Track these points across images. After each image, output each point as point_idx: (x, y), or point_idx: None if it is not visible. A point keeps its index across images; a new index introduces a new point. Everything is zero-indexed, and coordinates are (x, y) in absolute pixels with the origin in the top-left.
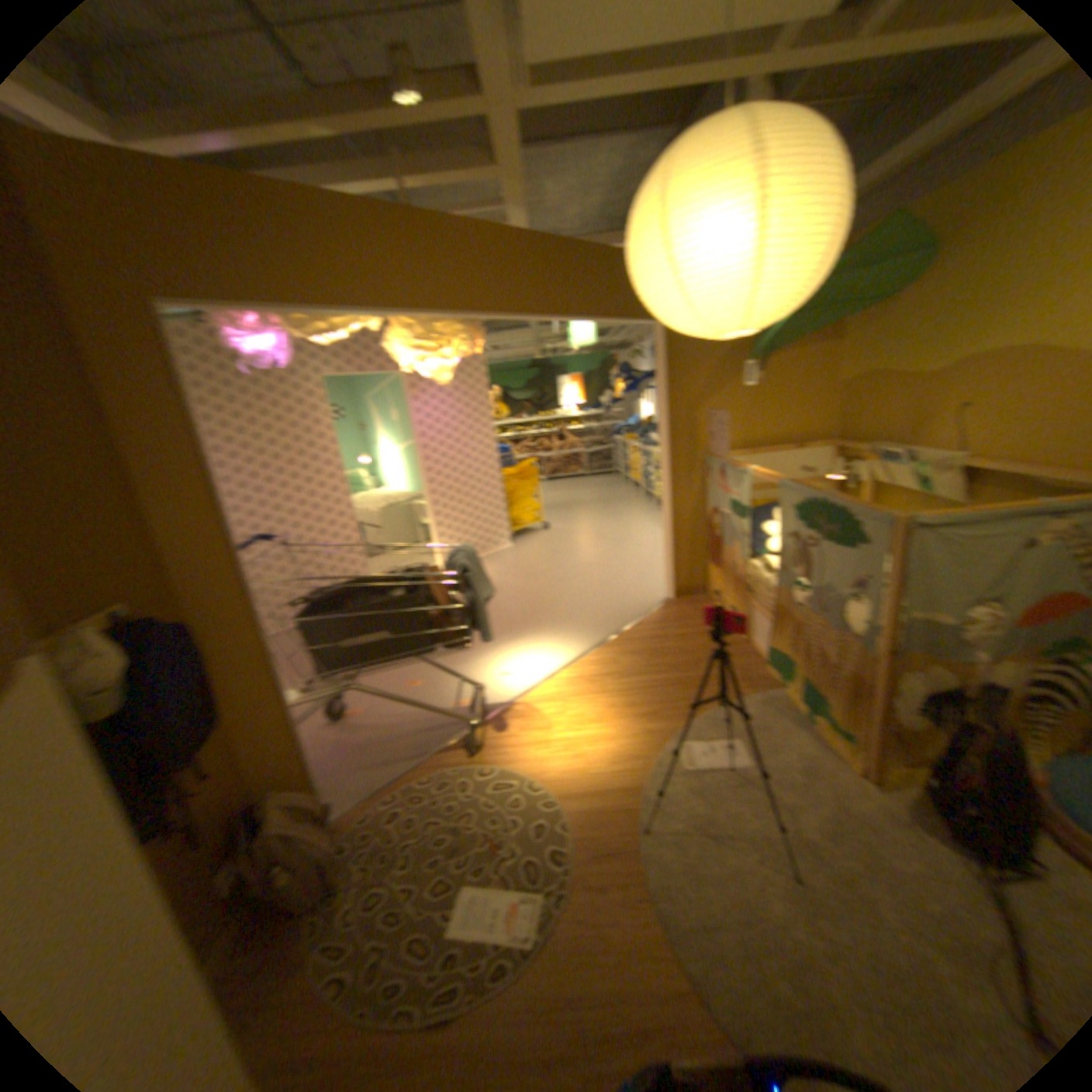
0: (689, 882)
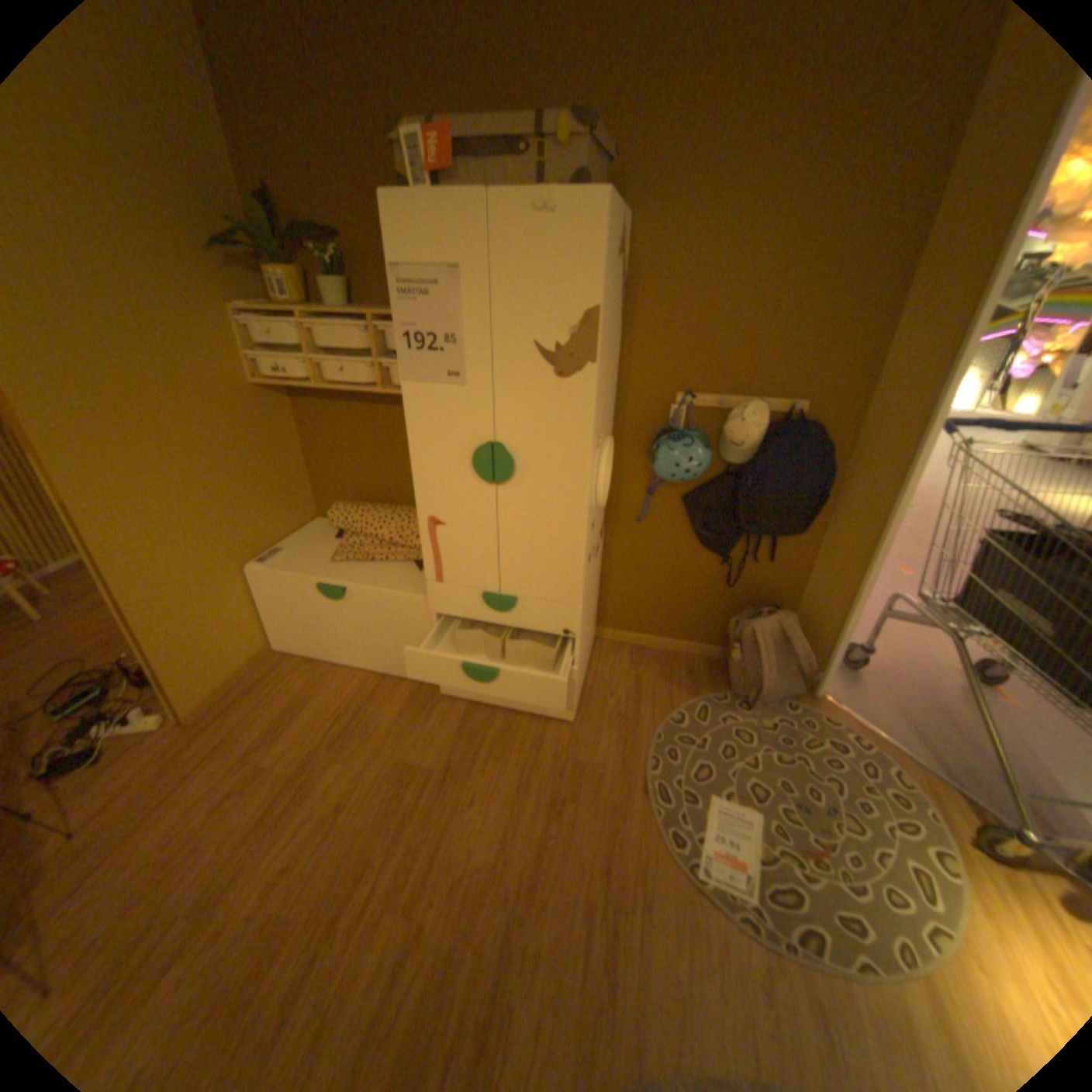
0: None
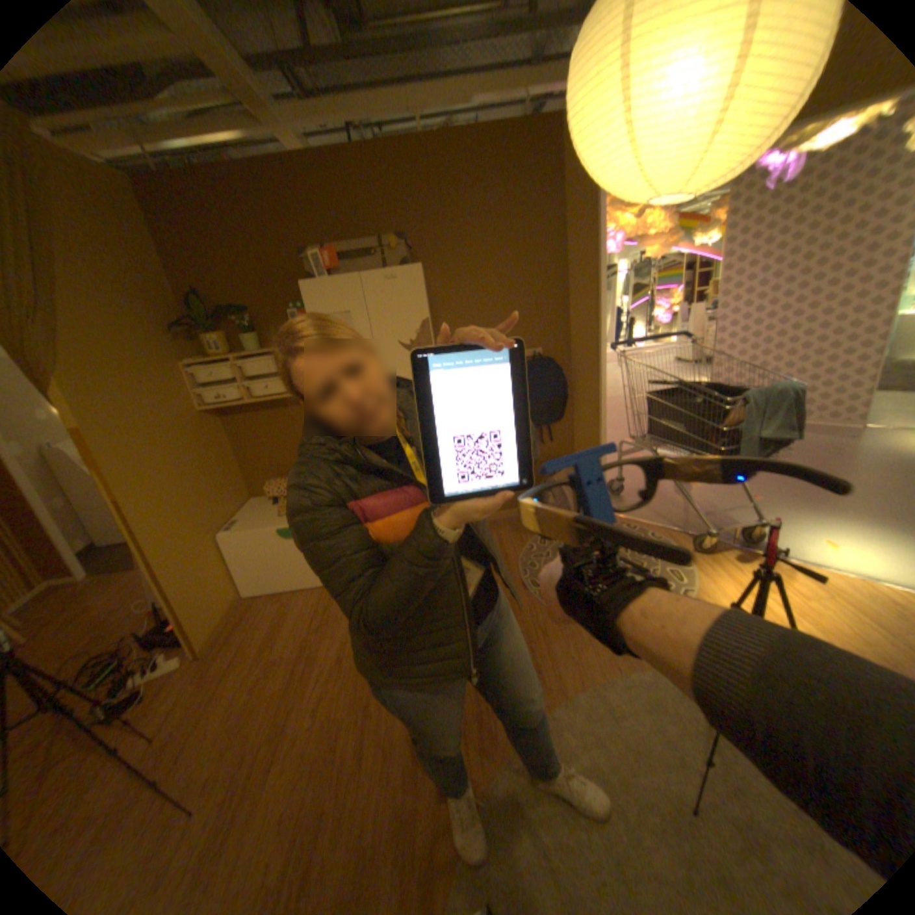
0: (650, 705)
